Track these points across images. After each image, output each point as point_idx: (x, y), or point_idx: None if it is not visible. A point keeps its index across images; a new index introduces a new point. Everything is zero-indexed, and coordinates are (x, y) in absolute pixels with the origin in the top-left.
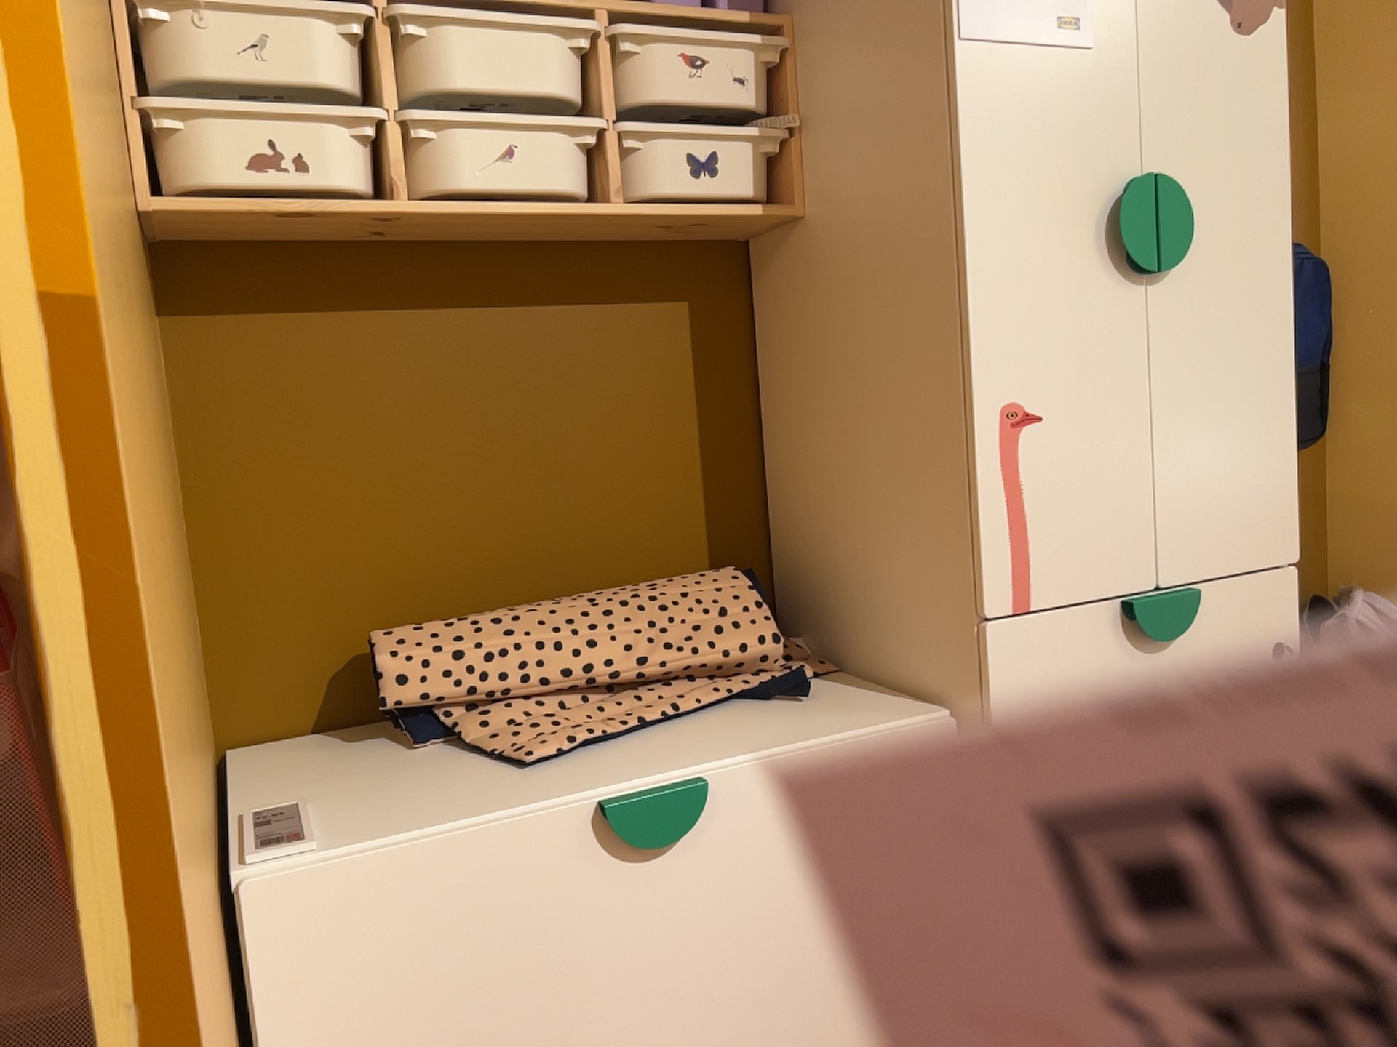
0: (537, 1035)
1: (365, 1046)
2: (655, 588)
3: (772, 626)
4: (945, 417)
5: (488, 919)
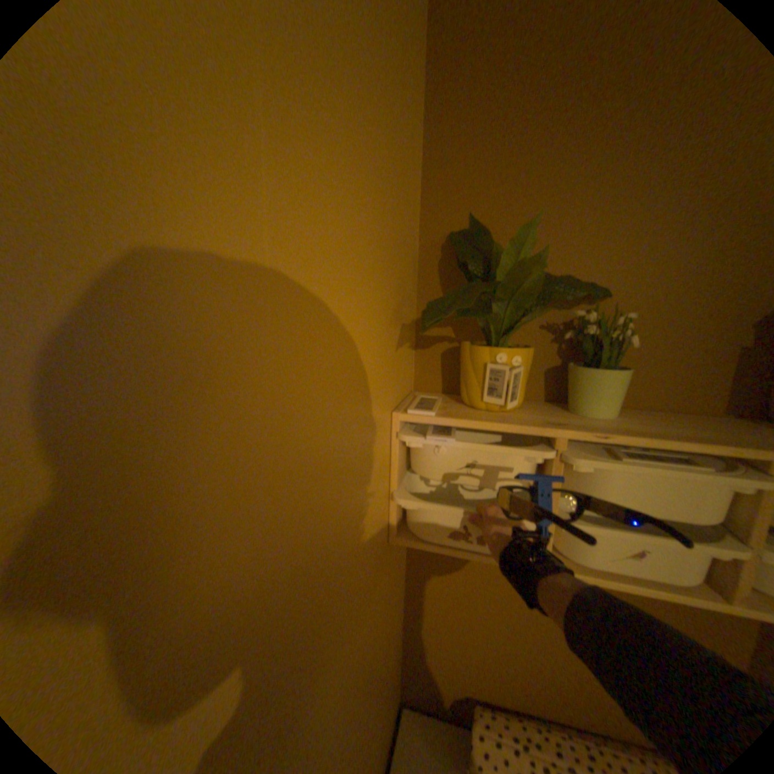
0: None
1: None
2: None
3: None
4: None
5: None
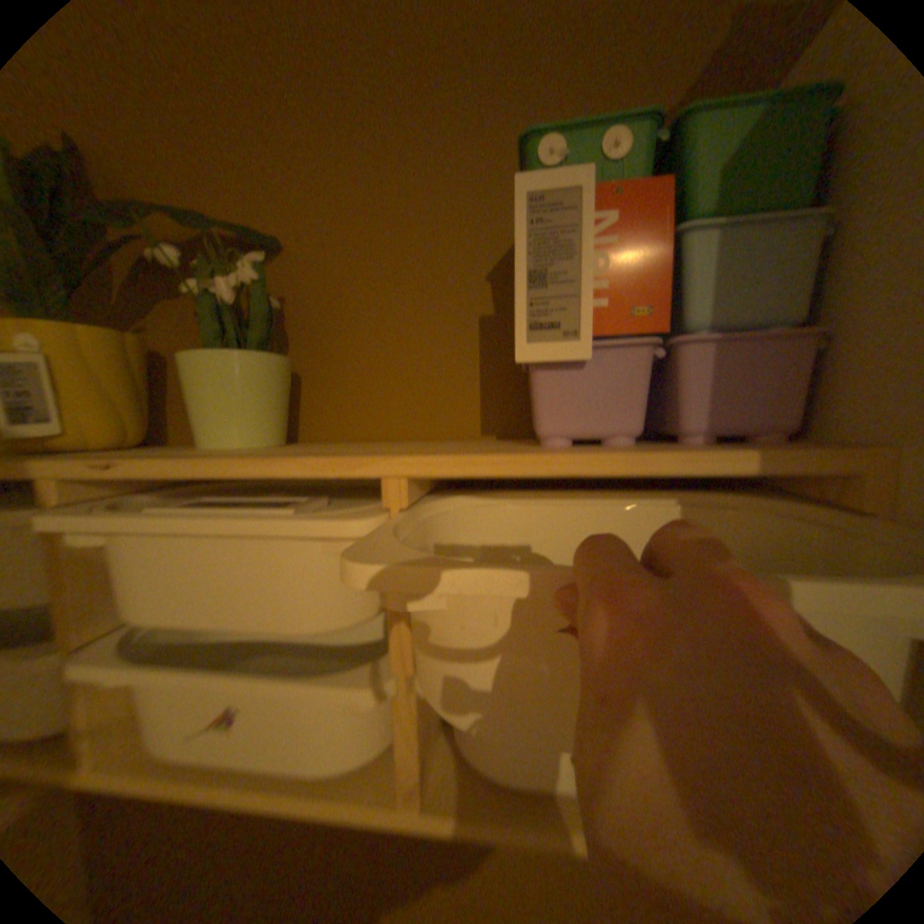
0: None
1: None
2: None
3: None
4: None
5: None
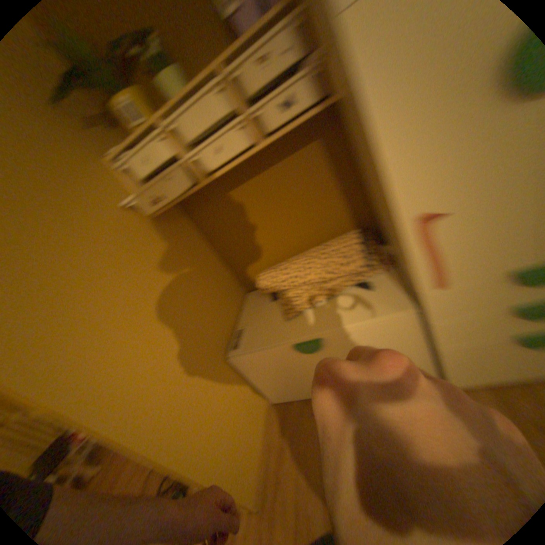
0: (299, 376)
1: (264, 377)
2: (328, 248)
3: (363, 261)
4: (393, 217)
5: (278, 361)
